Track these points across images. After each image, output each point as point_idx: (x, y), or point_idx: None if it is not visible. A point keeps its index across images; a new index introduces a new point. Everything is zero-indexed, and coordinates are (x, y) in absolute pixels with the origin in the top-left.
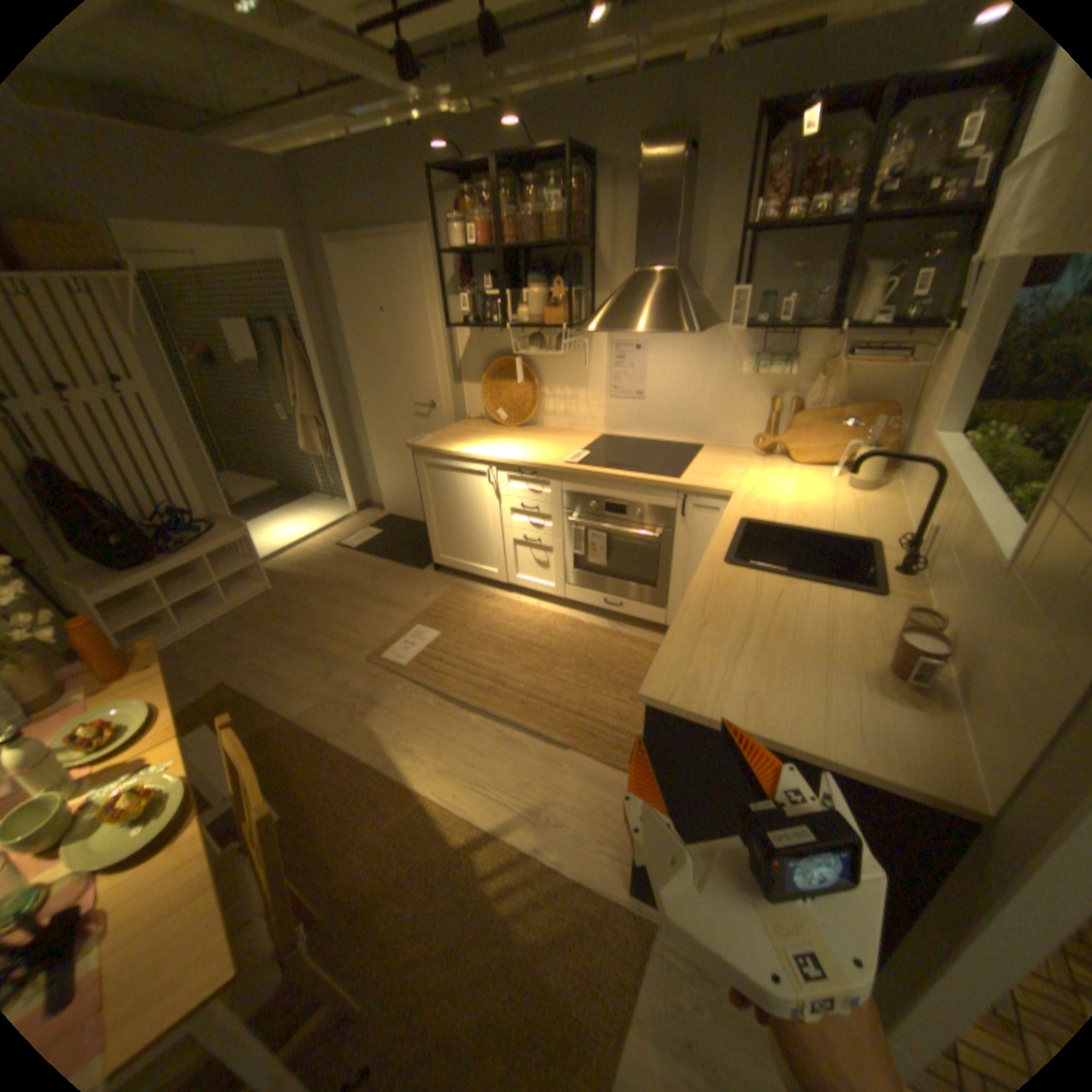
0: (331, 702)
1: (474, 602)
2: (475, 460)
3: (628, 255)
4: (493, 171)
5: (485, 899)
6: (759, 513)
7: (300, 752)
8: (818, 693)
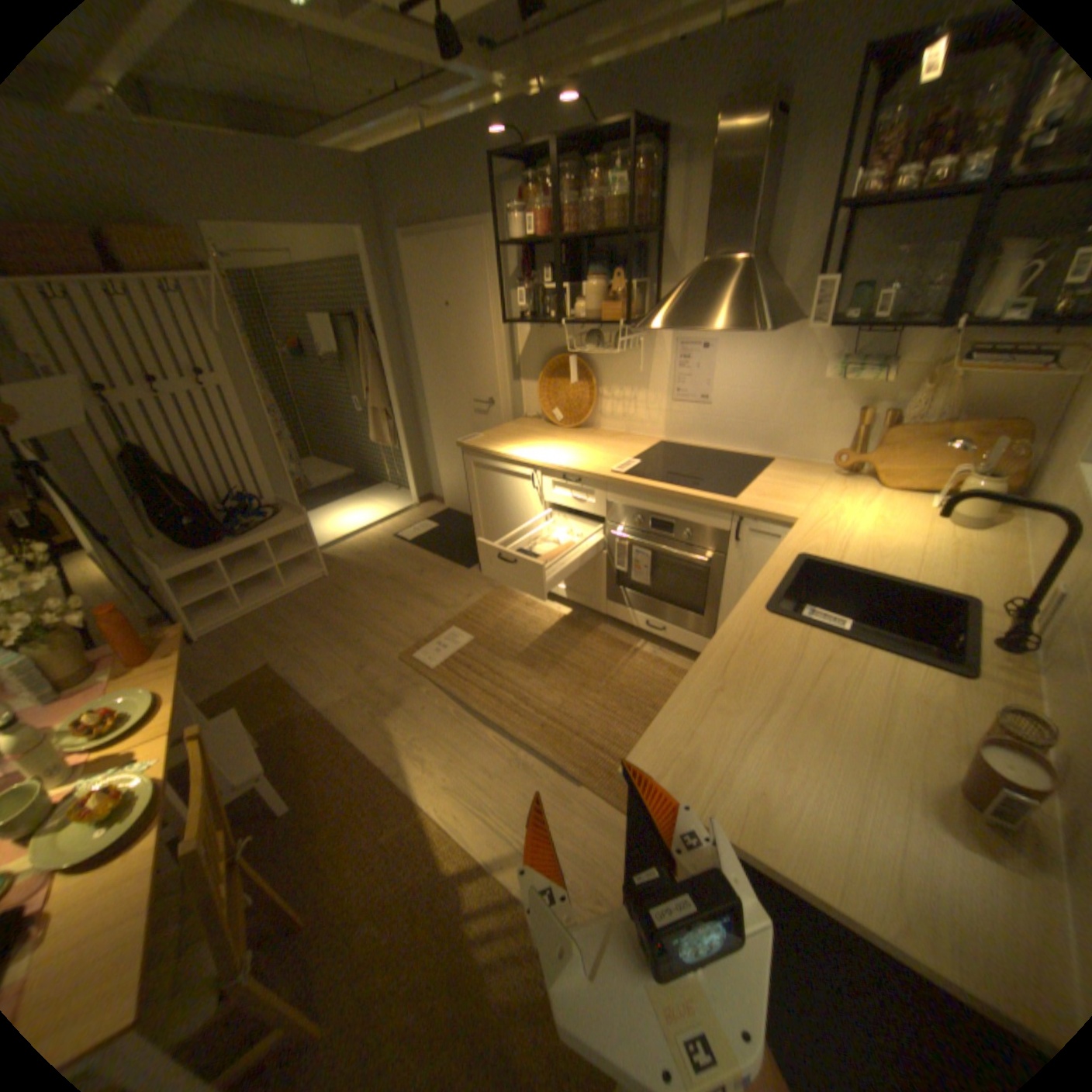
0: (357, 698)
1: (512, 608)
2: (520, 463)
3: (699, 241)
4: (558, 154)
5: (464, 942)
6: (824, 549)
7: (319, 746)
8: (851, 809)
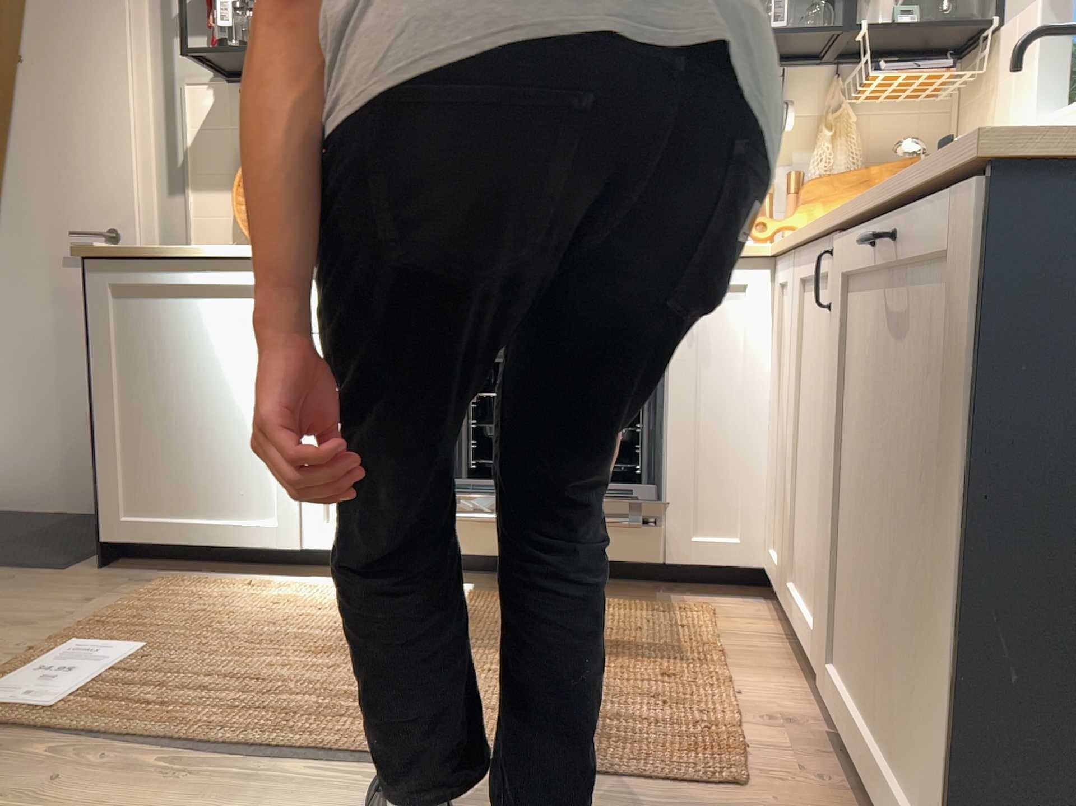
0: None
1: (222, 595)
2: (246, 259)
3: None
4: None
5: None
6: None
7: None
8: None
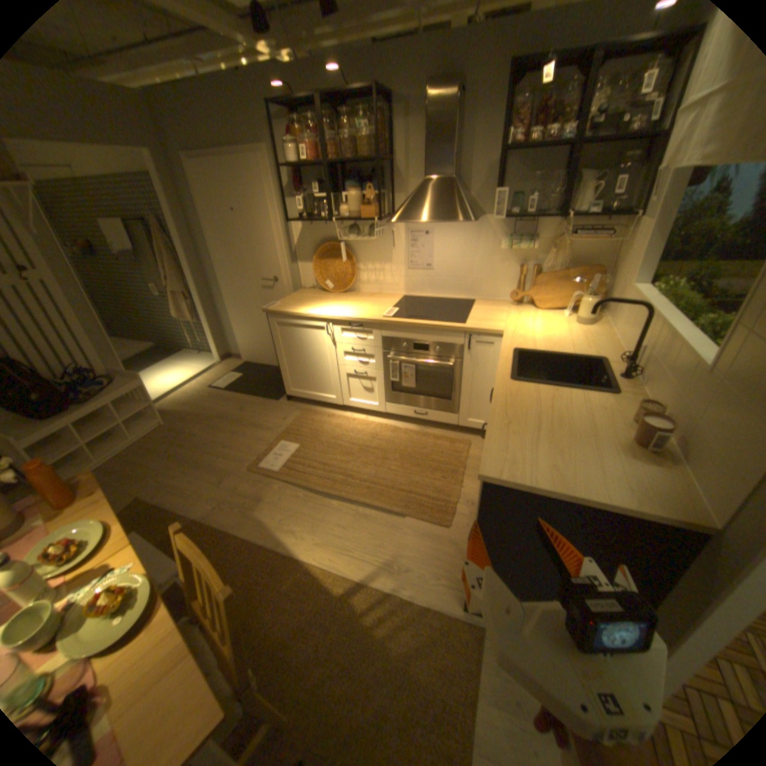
0: (225, 504)
1: (320, 420)
2: (316, 318)
3: (417, 167)
4: (314, 104)
5: (365, 630)
6: (524, 345)
7: (207, 543)
8: (594, 463)
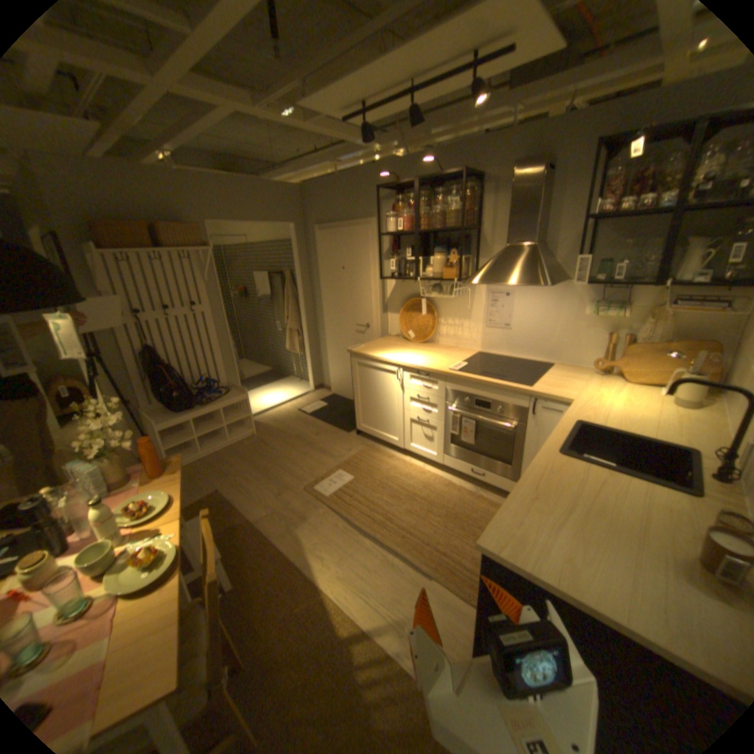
0: (277, 514)
1: (379, 459)
2: (389, 363)
3: (503, 235)
4: (418, 187)
5: (356, 686)
6: (594, 418)
7: (253, 545)
8: (629, 570)
